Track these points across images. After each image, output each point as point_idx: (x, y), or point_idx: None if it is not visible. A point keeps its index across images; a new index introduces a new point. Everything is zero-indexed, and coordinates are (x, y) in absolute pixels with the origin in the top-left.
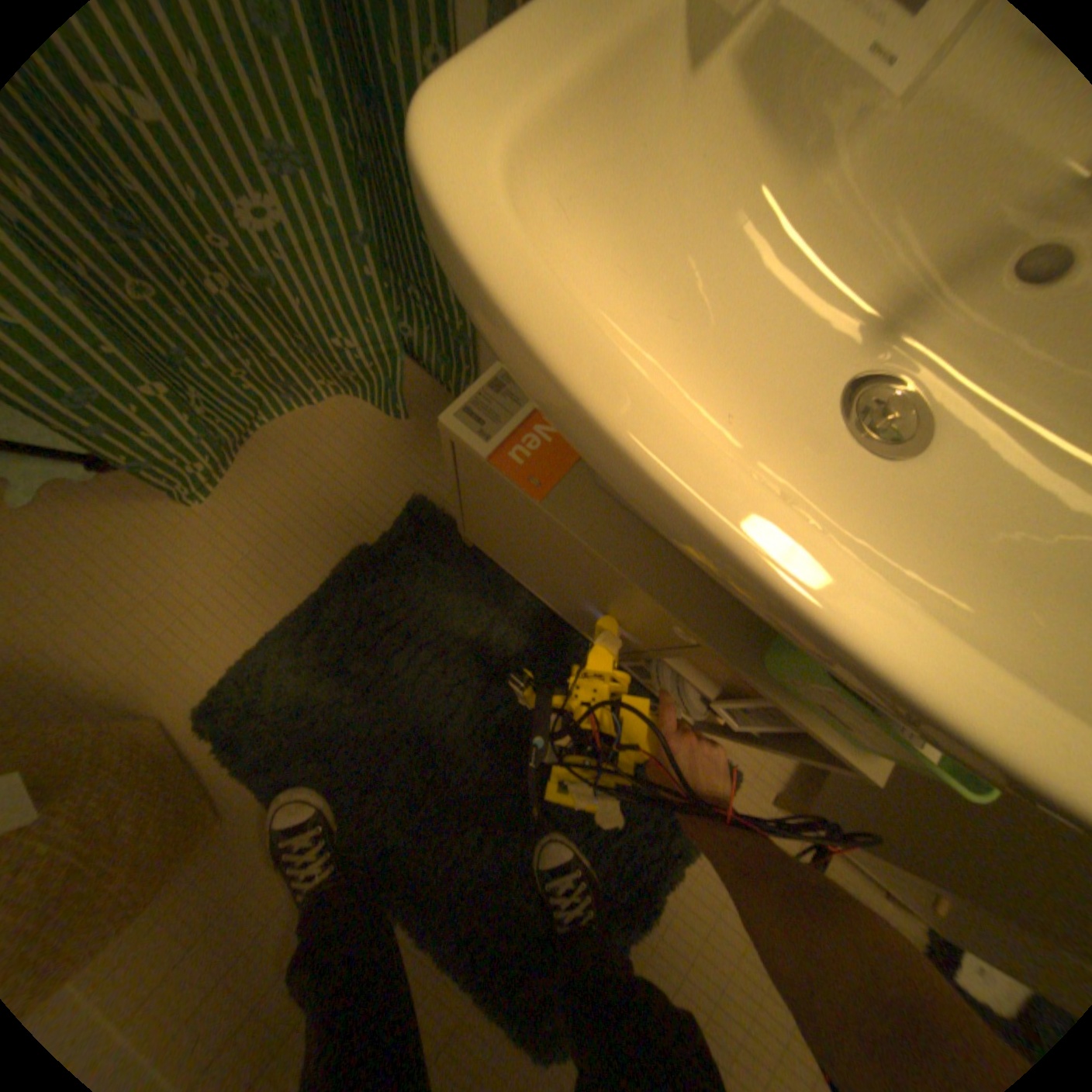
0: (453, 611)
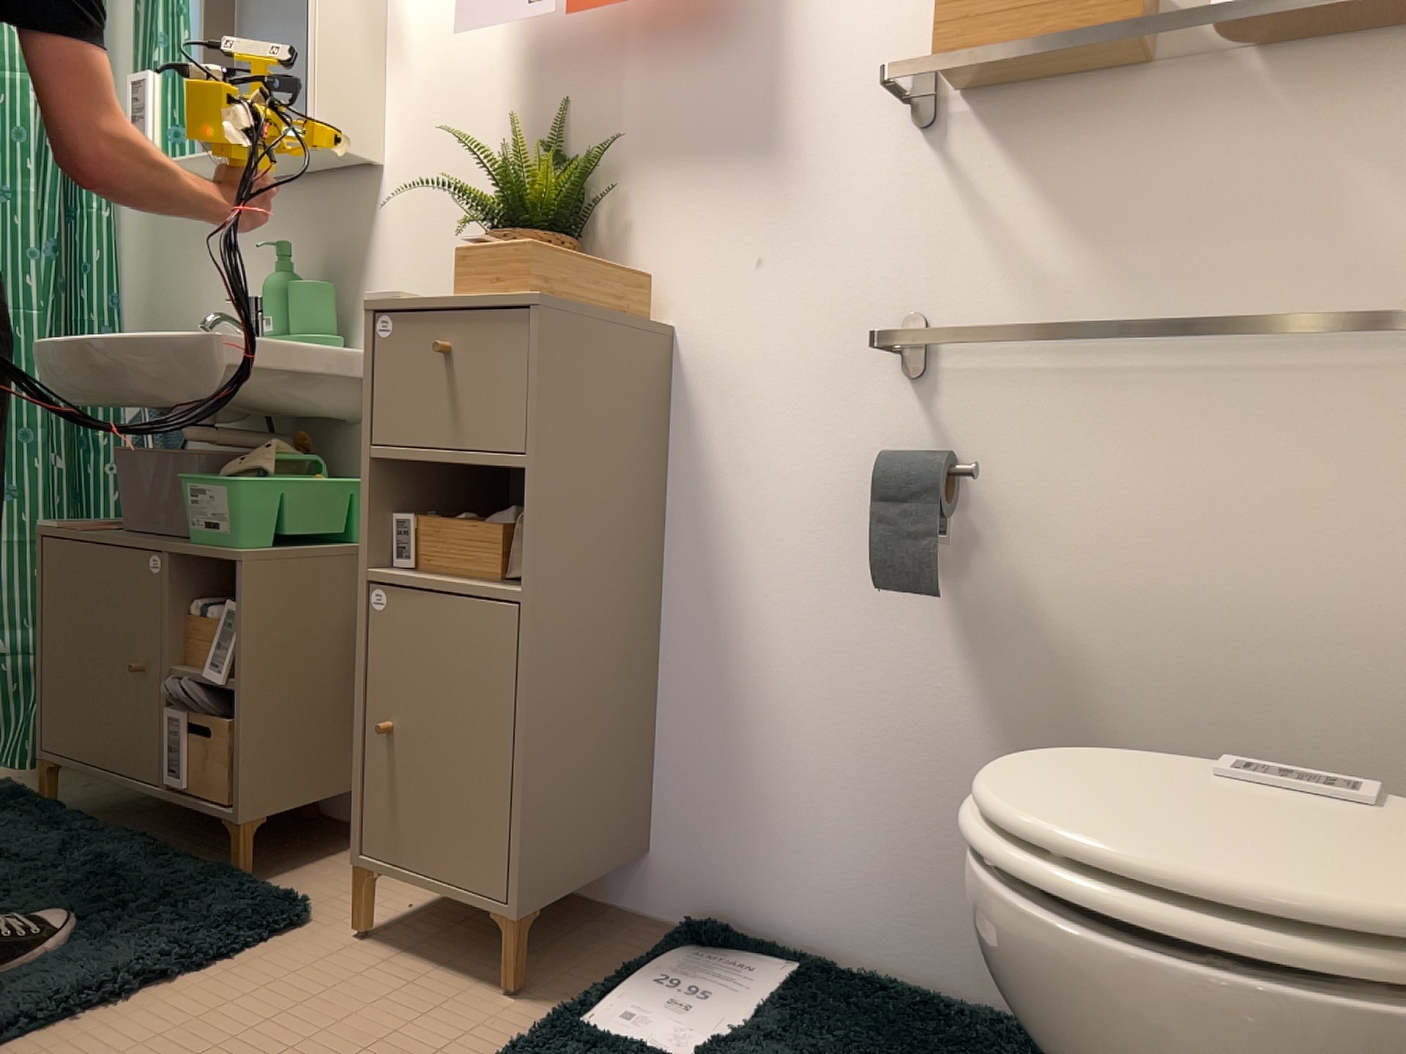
0: (5, 821)
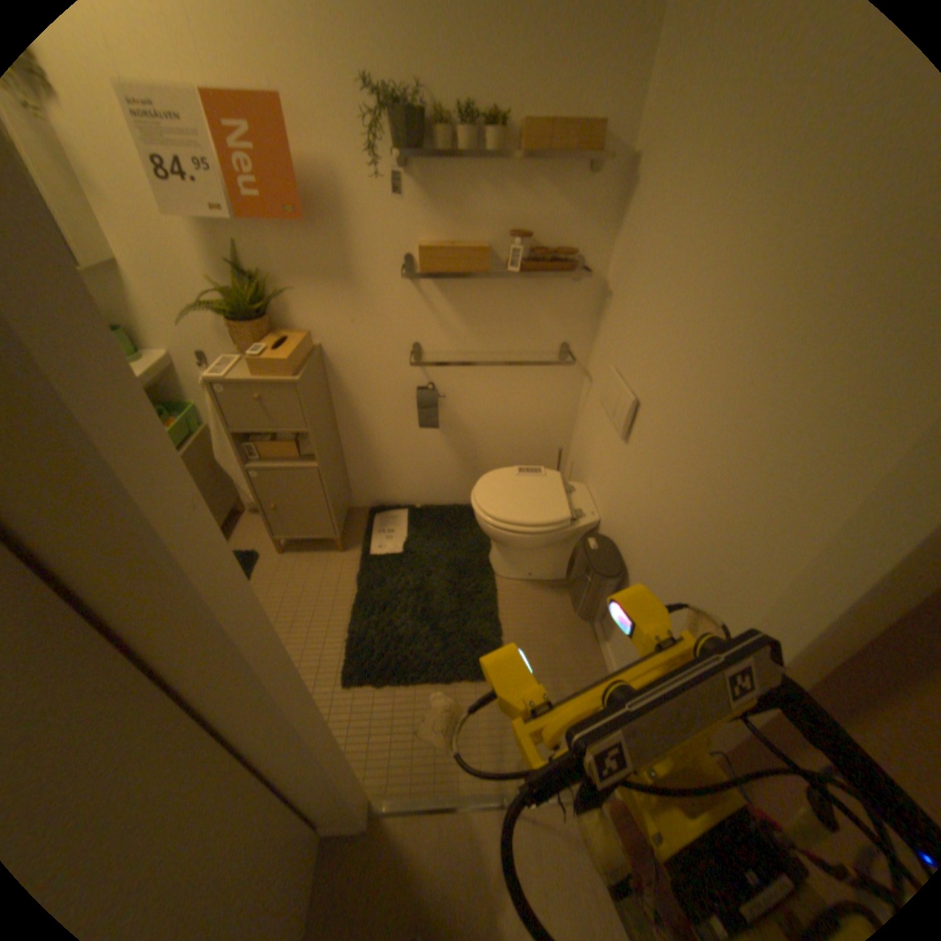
0: None
